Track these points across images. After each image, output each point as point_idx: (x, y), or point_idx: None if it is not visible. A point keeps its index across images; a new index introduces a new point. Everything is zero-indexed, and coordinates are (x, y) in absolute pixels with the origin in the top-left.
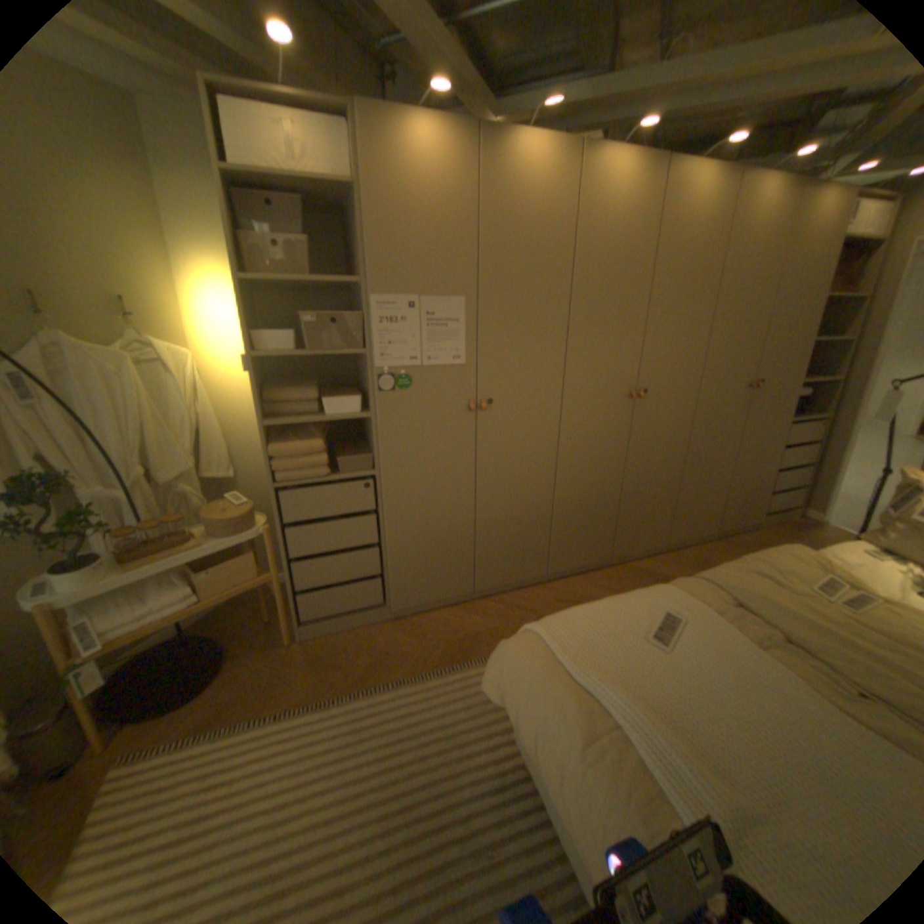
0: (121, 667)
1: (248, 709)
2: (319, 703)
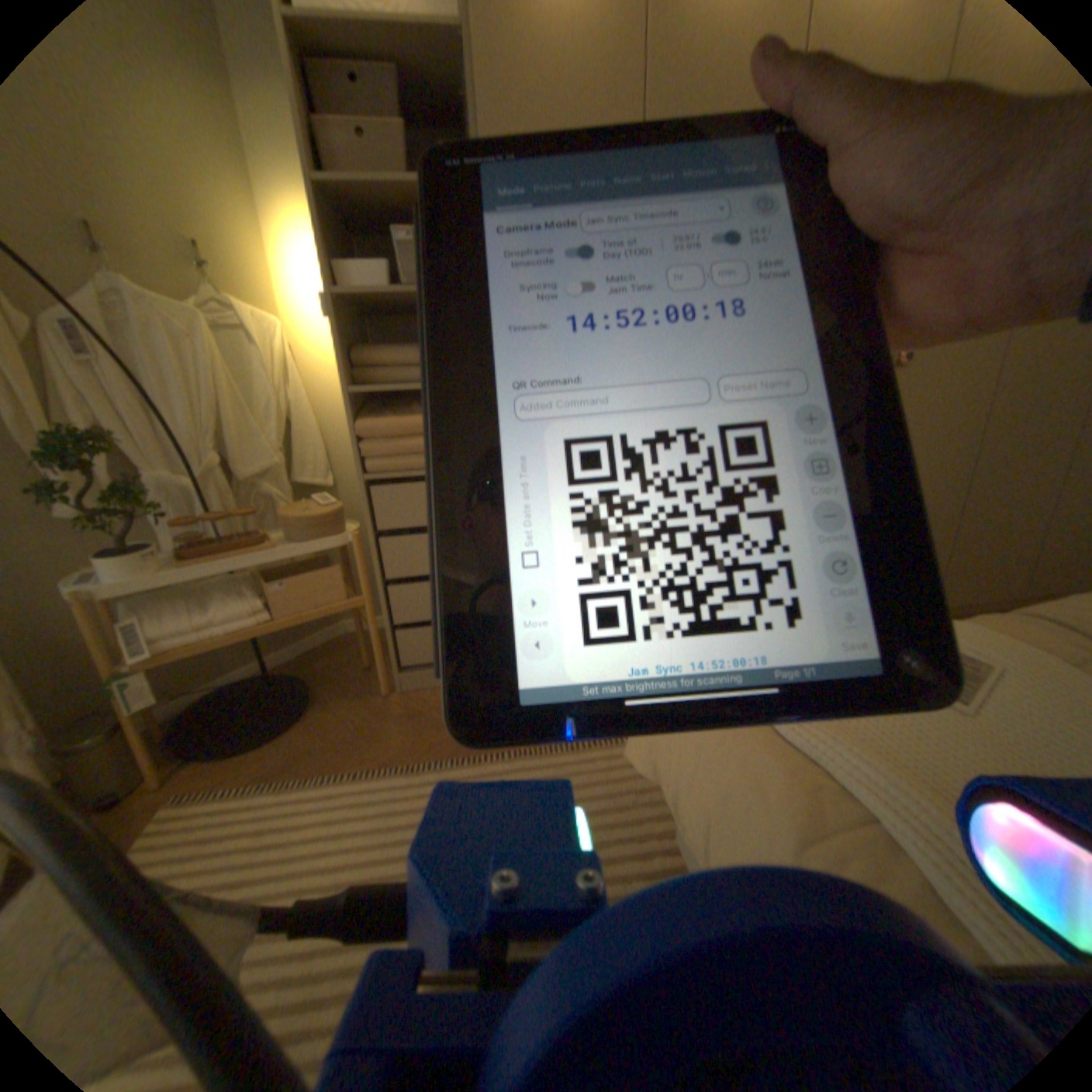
0: (197, 696)
1: (324, 758)
2: (410, 763)
